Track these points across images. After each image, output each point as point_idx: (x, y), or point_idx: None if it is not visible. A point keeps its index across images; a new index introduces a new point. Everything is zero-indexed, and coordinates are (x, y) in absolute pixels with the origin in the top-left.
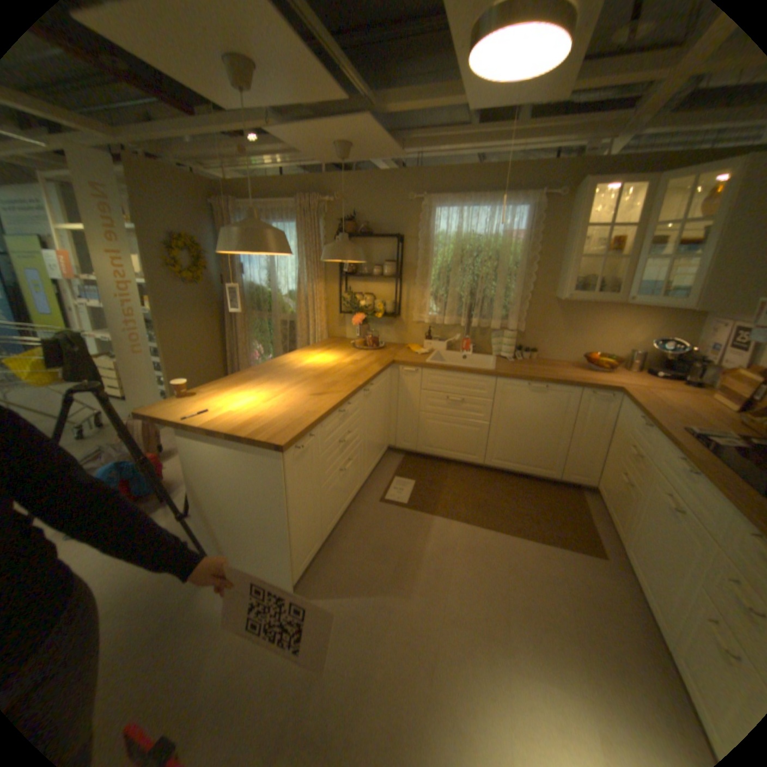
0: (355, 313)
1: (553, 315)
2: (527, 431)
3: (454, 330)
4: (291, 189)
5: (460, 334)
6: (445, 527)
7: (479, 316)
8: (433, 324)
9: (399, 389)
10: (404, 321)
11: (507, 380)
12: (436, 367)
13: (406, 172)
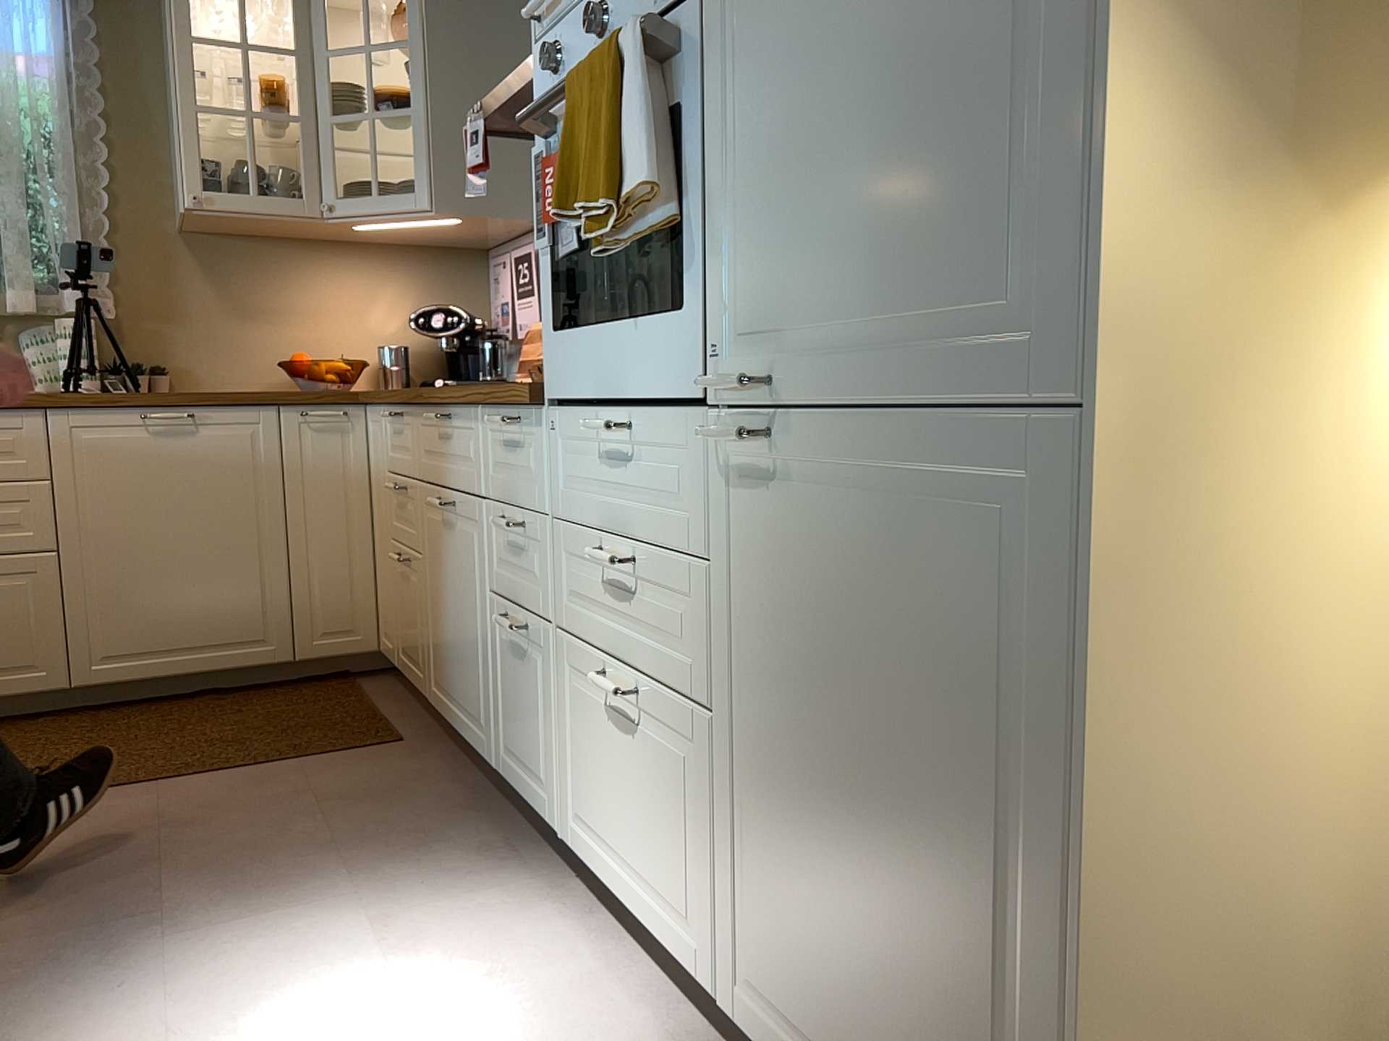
0: None
1: (184, 278)
2: (172, 550)
3: None
4: None
5: None
6: None
7: None
8: None
9: None
10: None
11: (79, 415)
12: None
13: None
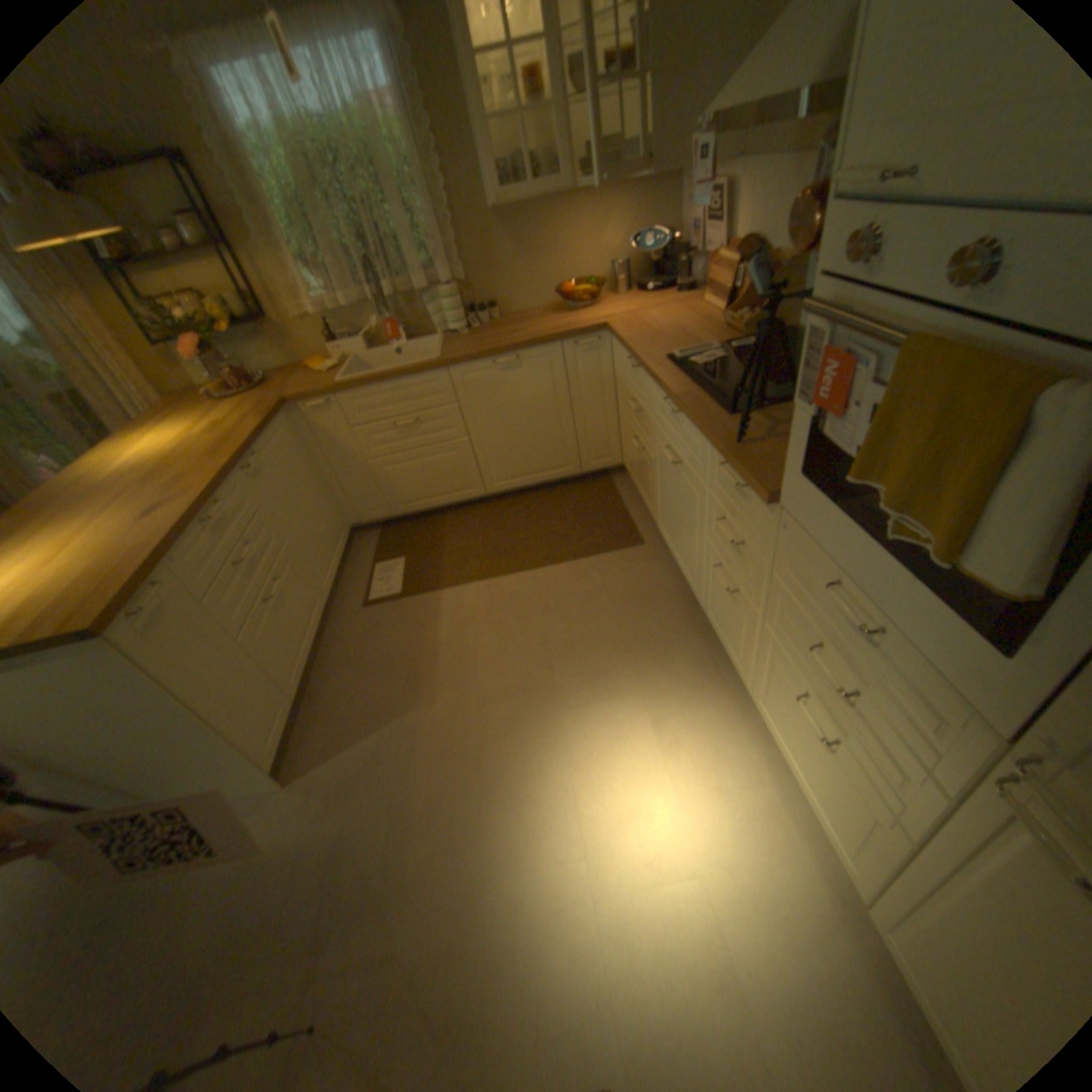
0: (178, 335)
1: (495, 239)
2: (518, 429)
3: (366, 310)
4: None
5: (376, 316)
6: (456, 596)
7: (391, 275)
8: (328, 311)
9: (319, 439)
10: (277, 321)
11: (463, 367)
12: (354, 384)
13: None
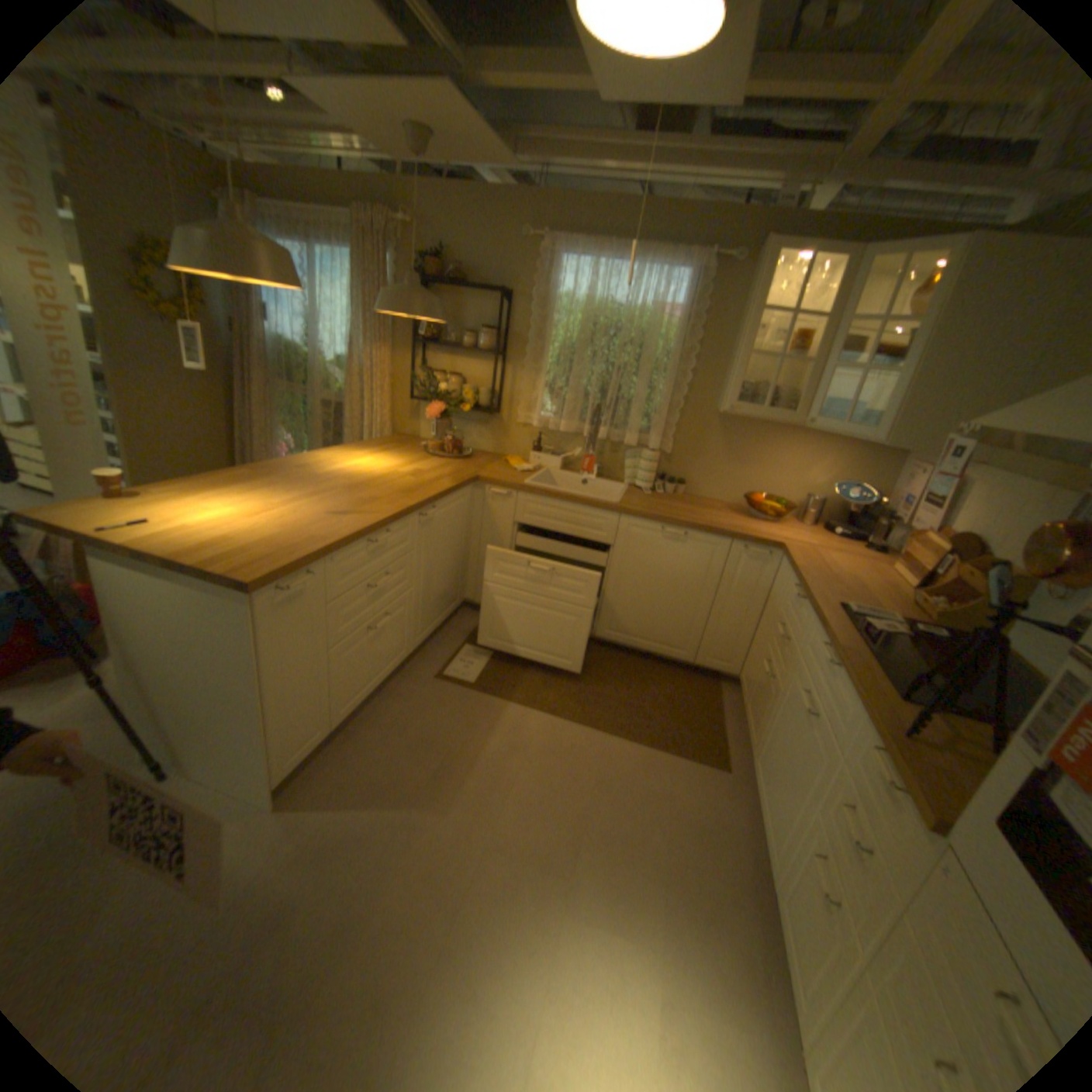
0: (433, 401)
1: (711, 435)
2: (654, 594)
3: (576, 442)
4: (347, 195)
5: (581, 449)
6: (521, 718)
7: (611, 426)
8: (547, 430)
9: (484, 519)
10: (505, 421)
11: (634, 520)
12: (538, 492)
13: (522, 193)
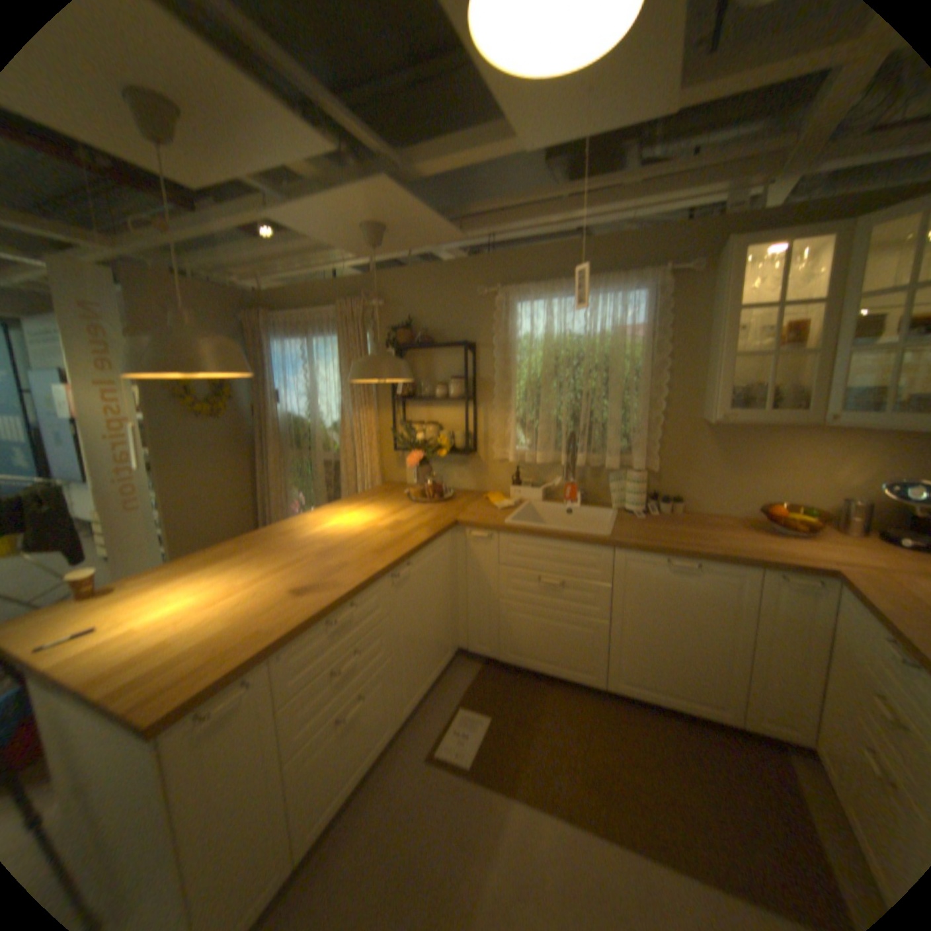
0: (413, 451)
1: (703, 446)
2: (674, 640)
3: (554, 471)
4: (333, 297)
5: (561, 478)
6: (529, 830)
7: (588, 451)
8: (524, 463)
9: (468, 564)
10: (482, 459)
11: (632, 555)
12: (519, 532)
13: (473, 262)
